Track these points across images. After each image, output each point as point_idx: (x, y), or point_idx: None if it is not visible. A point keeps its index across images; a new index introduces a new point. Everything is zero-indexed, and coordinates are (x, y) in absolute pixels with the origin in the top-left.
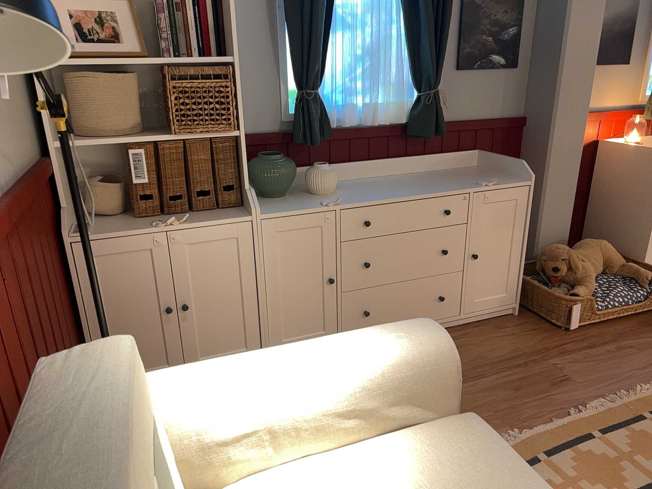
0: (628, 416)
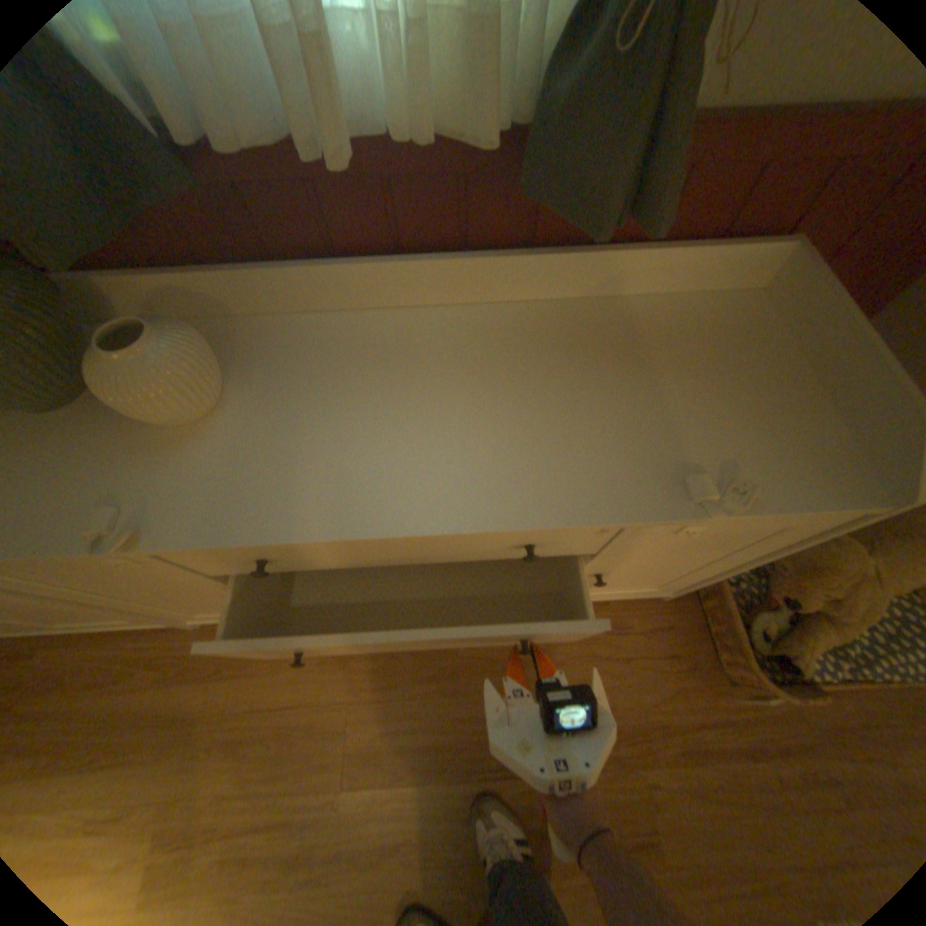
0: None
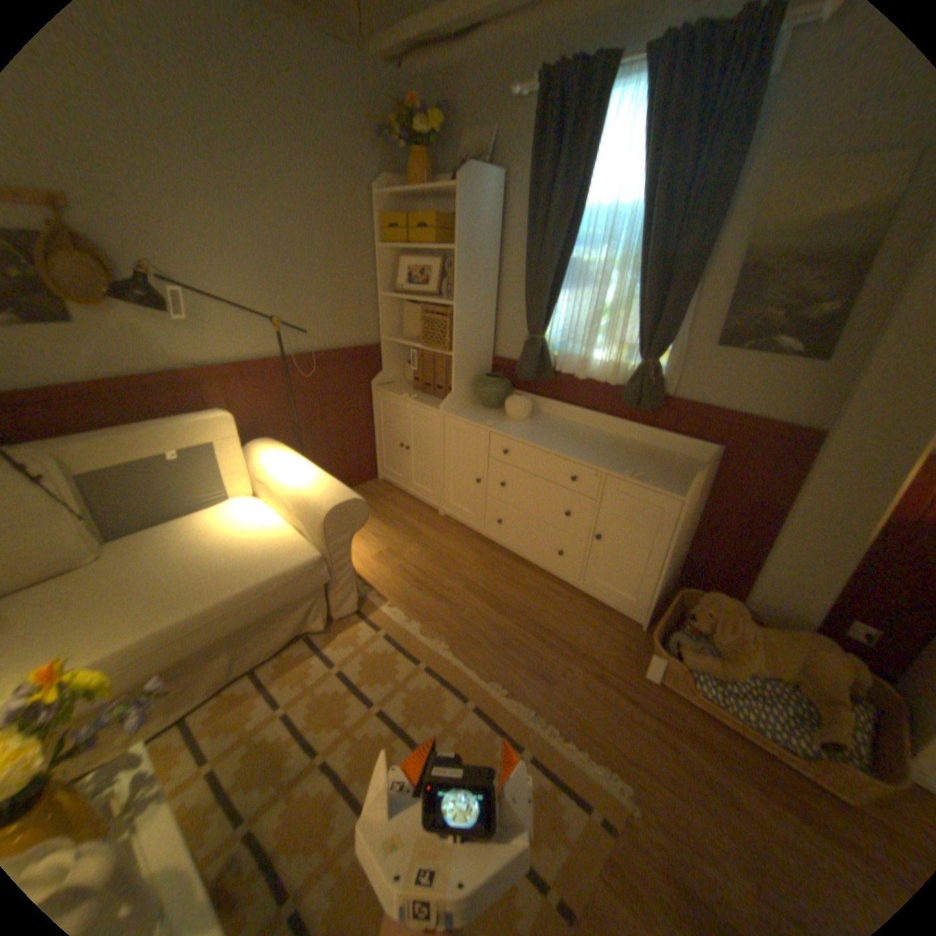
0: (518, 734)
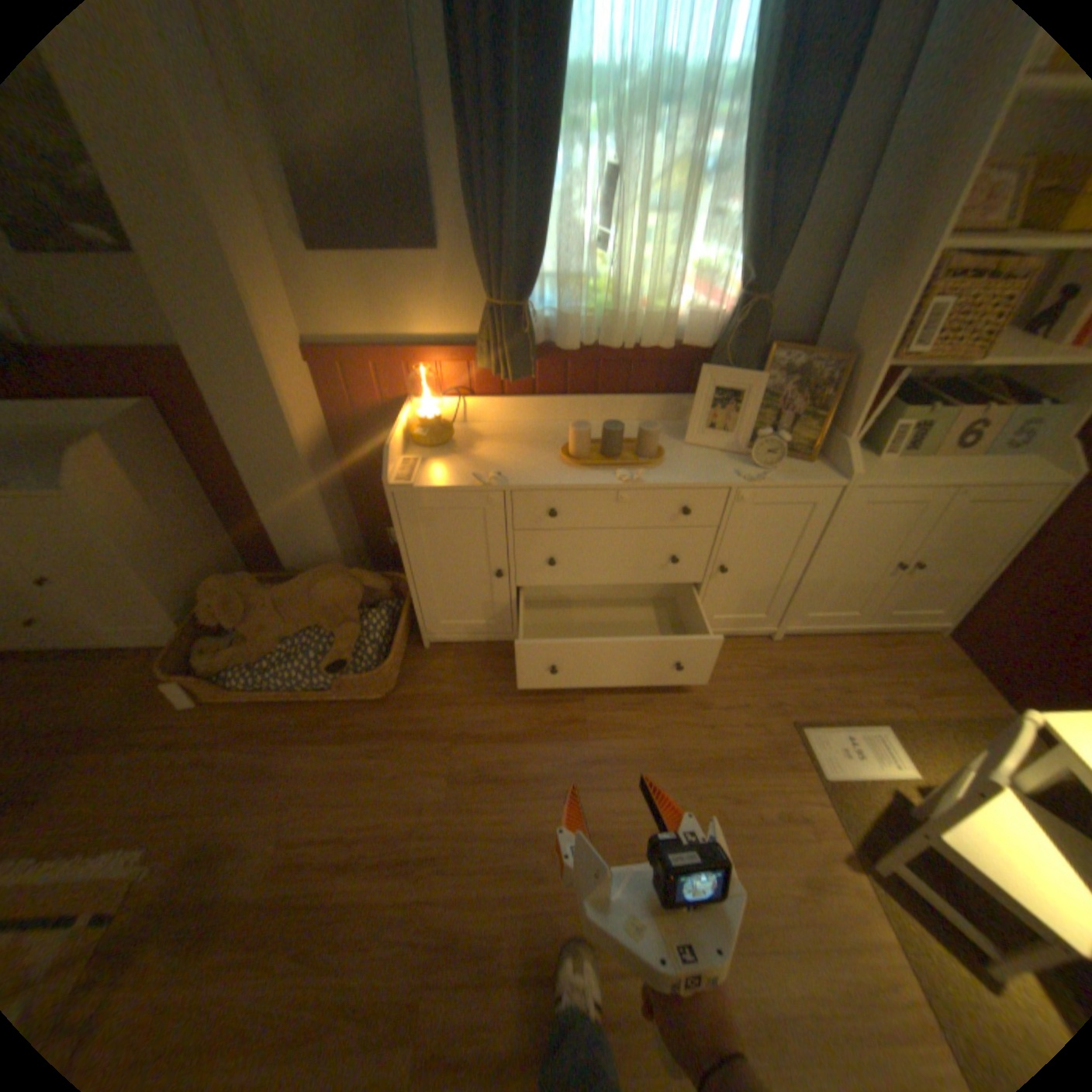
0: None
